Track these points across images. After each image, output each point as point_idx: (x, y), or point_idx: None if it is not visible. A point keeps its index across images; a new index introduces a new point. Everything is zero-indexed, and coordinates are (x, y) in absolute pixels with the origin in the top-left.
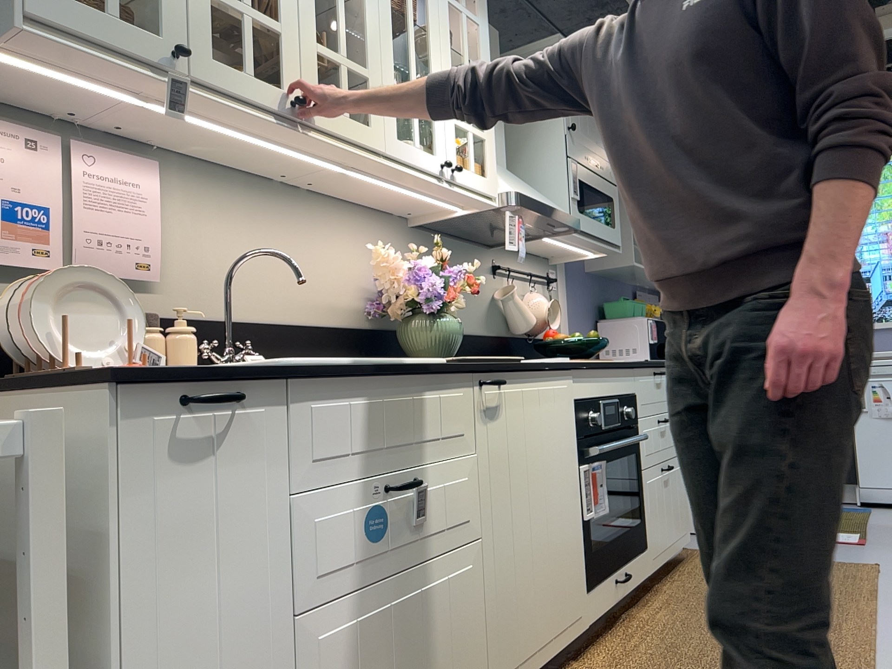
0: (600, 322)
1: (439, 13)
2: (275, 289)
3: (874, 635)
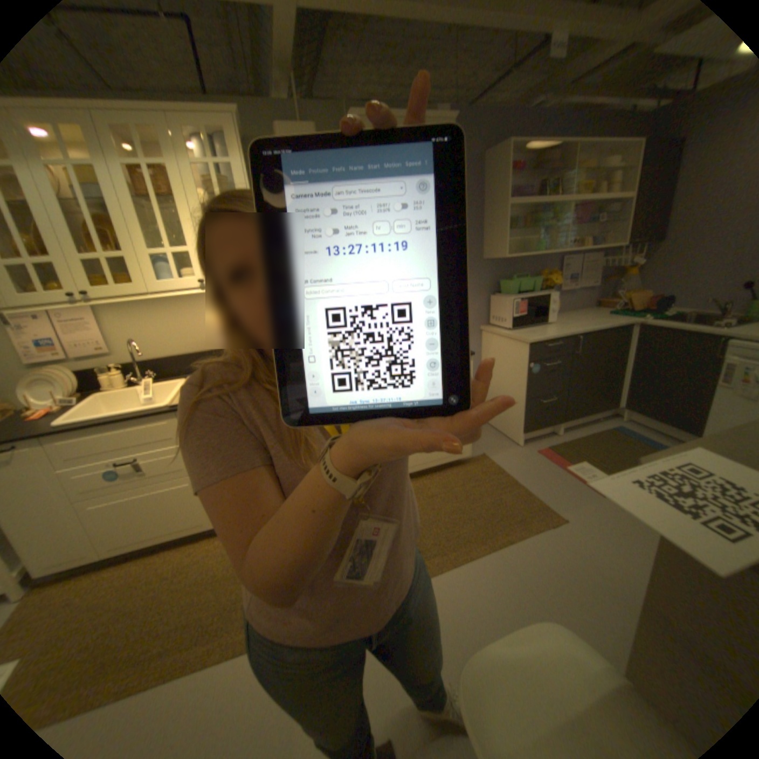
0: (497, 294)
1: (182, 178)
2: (175, 340)
3: (434, 574)
